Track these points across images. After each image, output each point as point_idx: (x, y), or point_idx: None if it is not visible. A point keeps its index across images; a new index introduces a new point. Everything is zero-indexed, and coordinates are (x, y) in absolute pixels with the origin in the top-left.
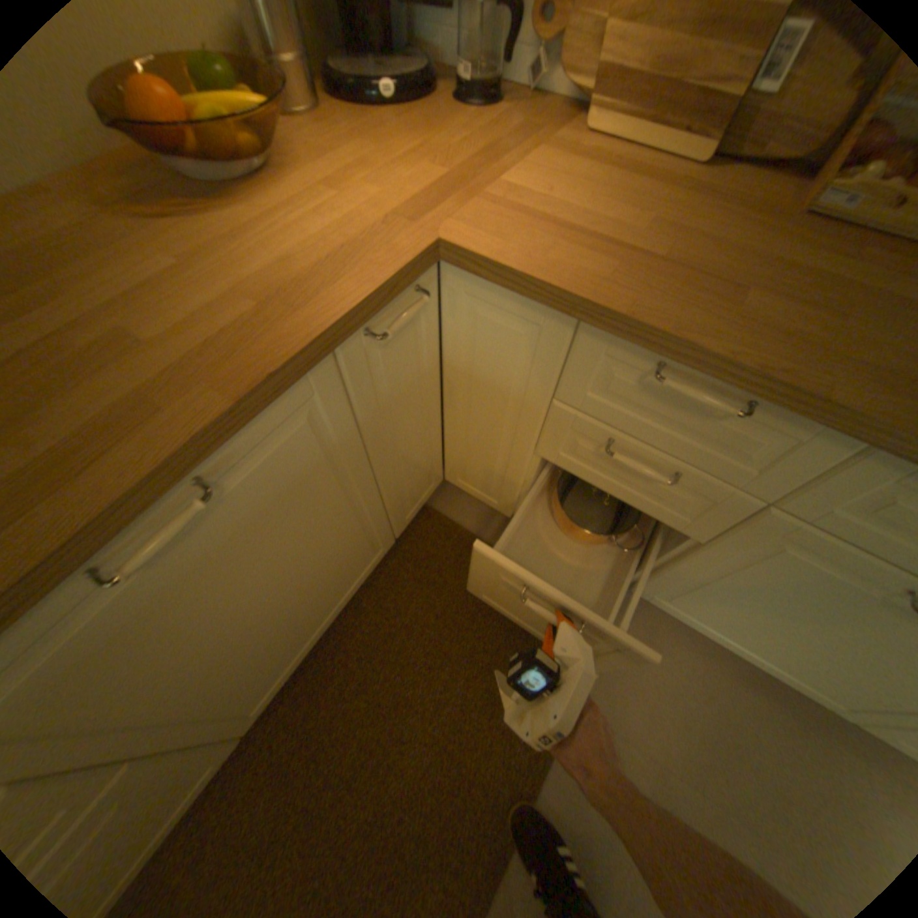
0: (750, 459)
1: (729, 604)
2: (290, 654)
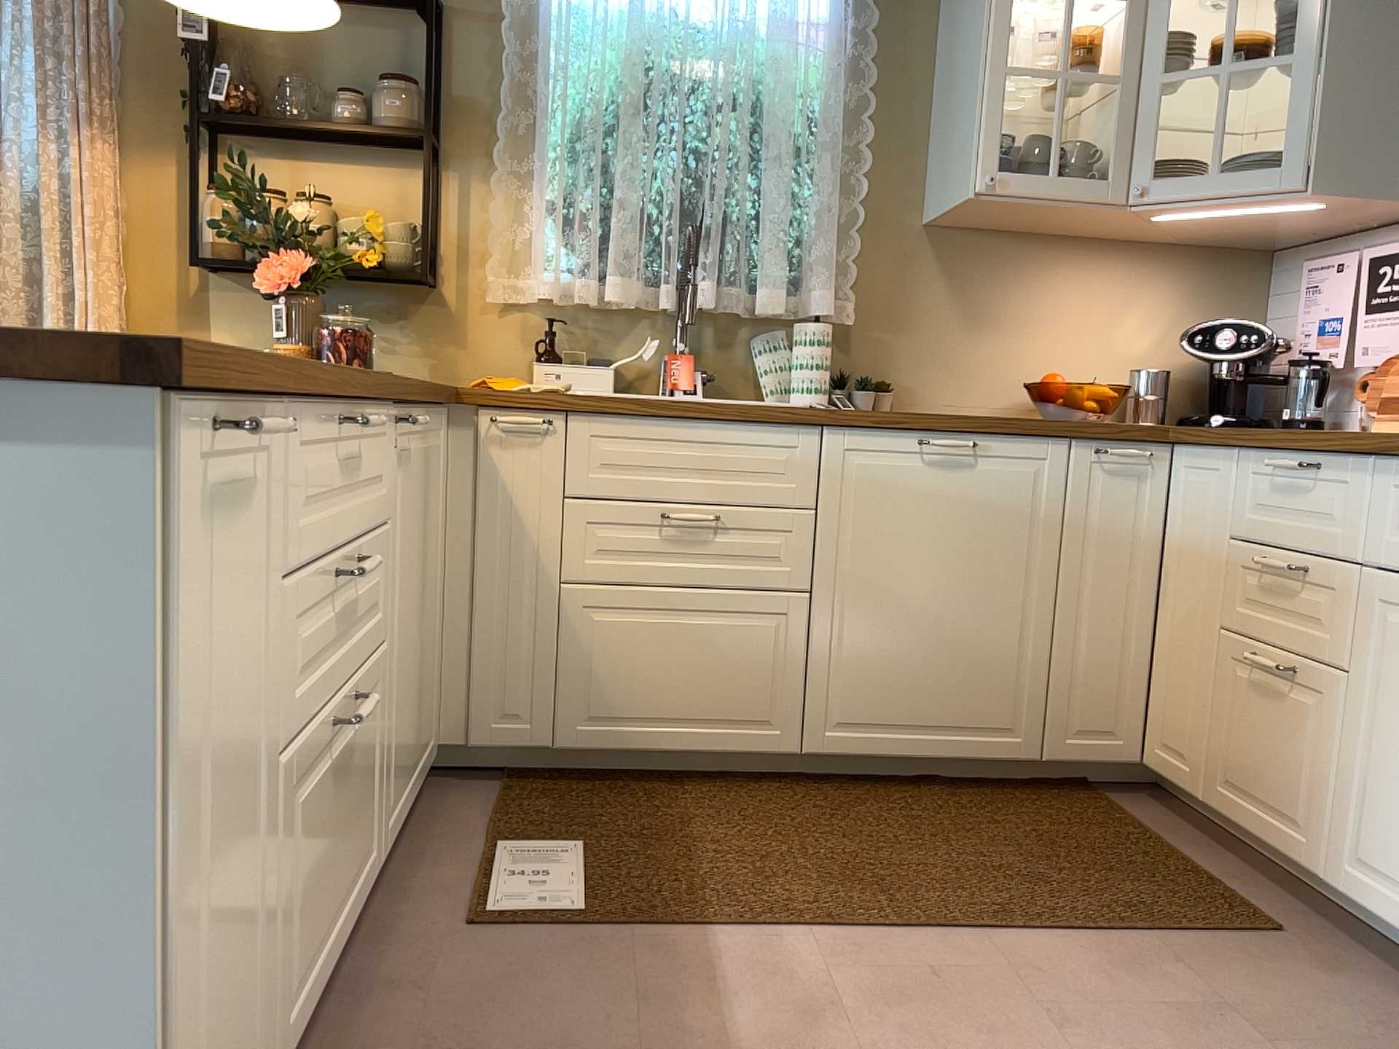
0: (1335, 523)
1: (1397, 796)
2: (892, 707)
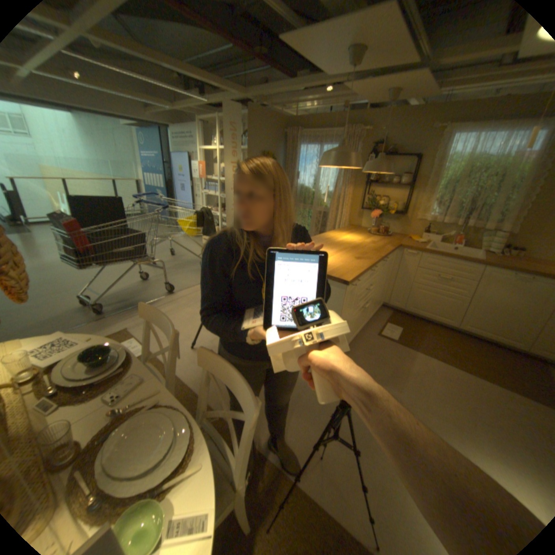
0: None
1: None
2: (486, 327)
